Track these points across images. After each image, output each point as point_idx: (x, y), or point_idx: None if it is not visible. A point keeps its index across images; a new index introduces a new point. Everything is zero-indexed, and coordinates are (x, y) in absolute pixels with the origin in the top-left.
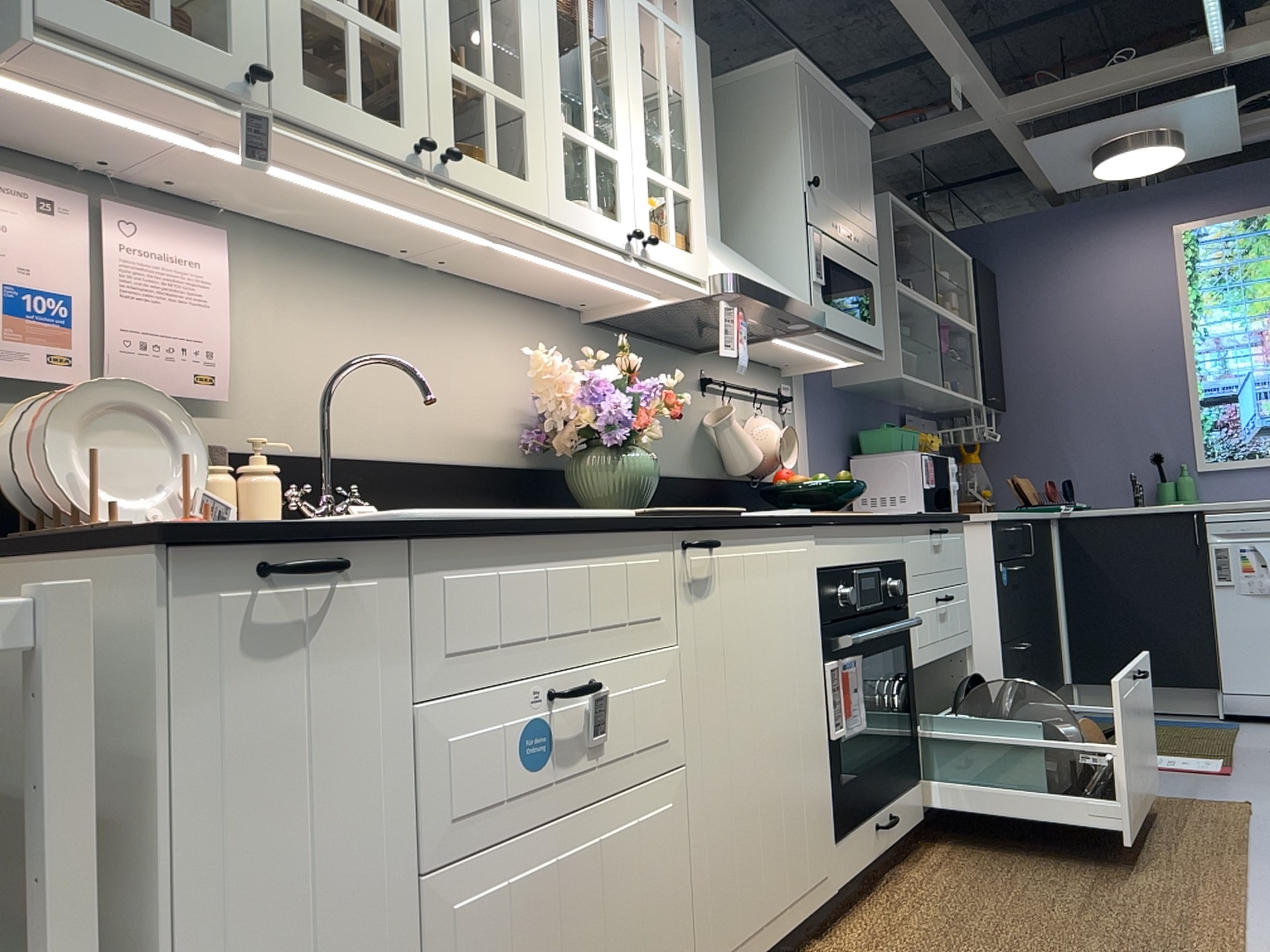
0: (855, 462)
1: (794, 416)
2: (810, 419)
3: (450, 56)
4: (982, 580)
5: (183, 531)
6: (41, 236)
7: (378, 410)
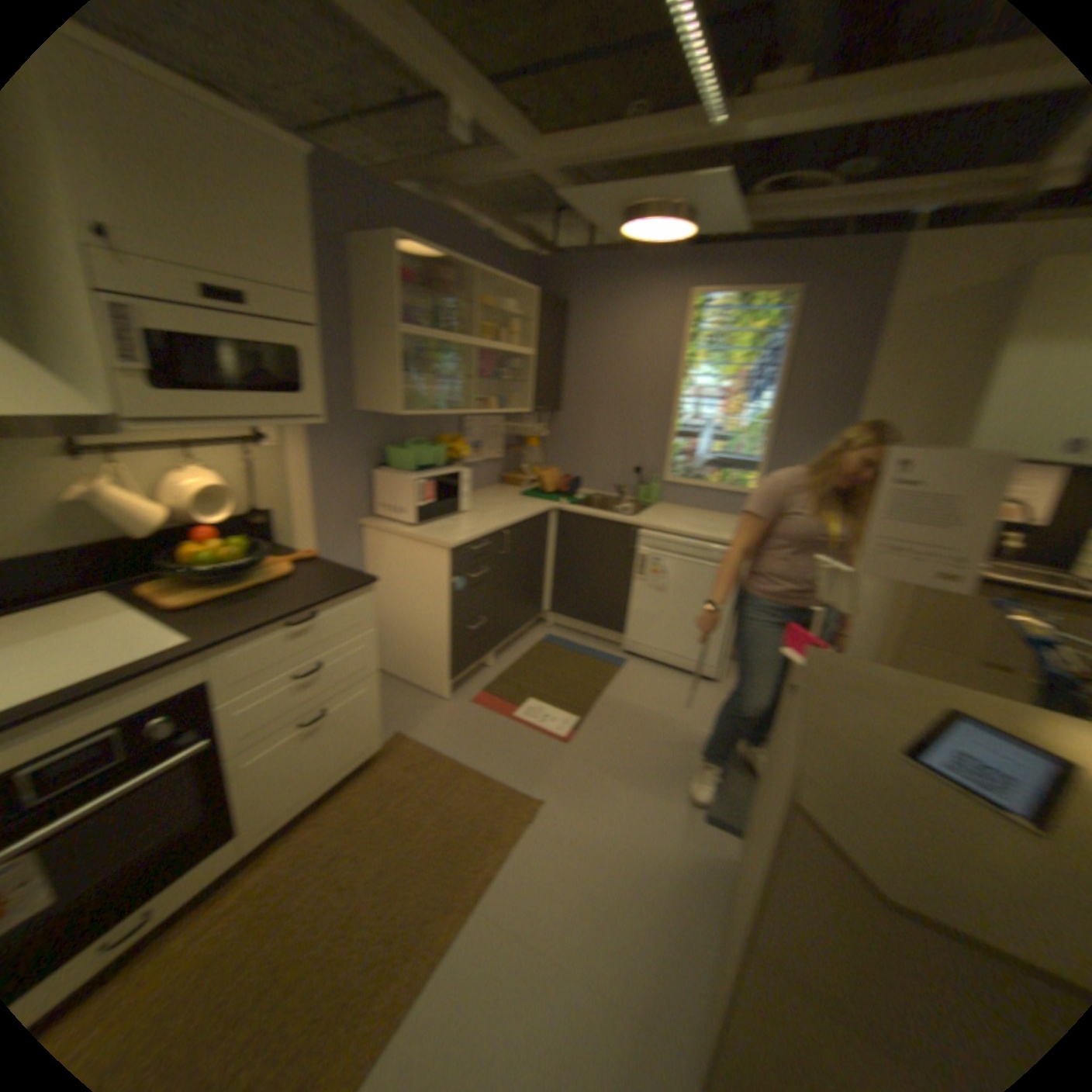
0: (380, 471)
1: (283, 447)
2: (312, 446)
3: None
4: (444, 585)
5: None
6: None
7: None
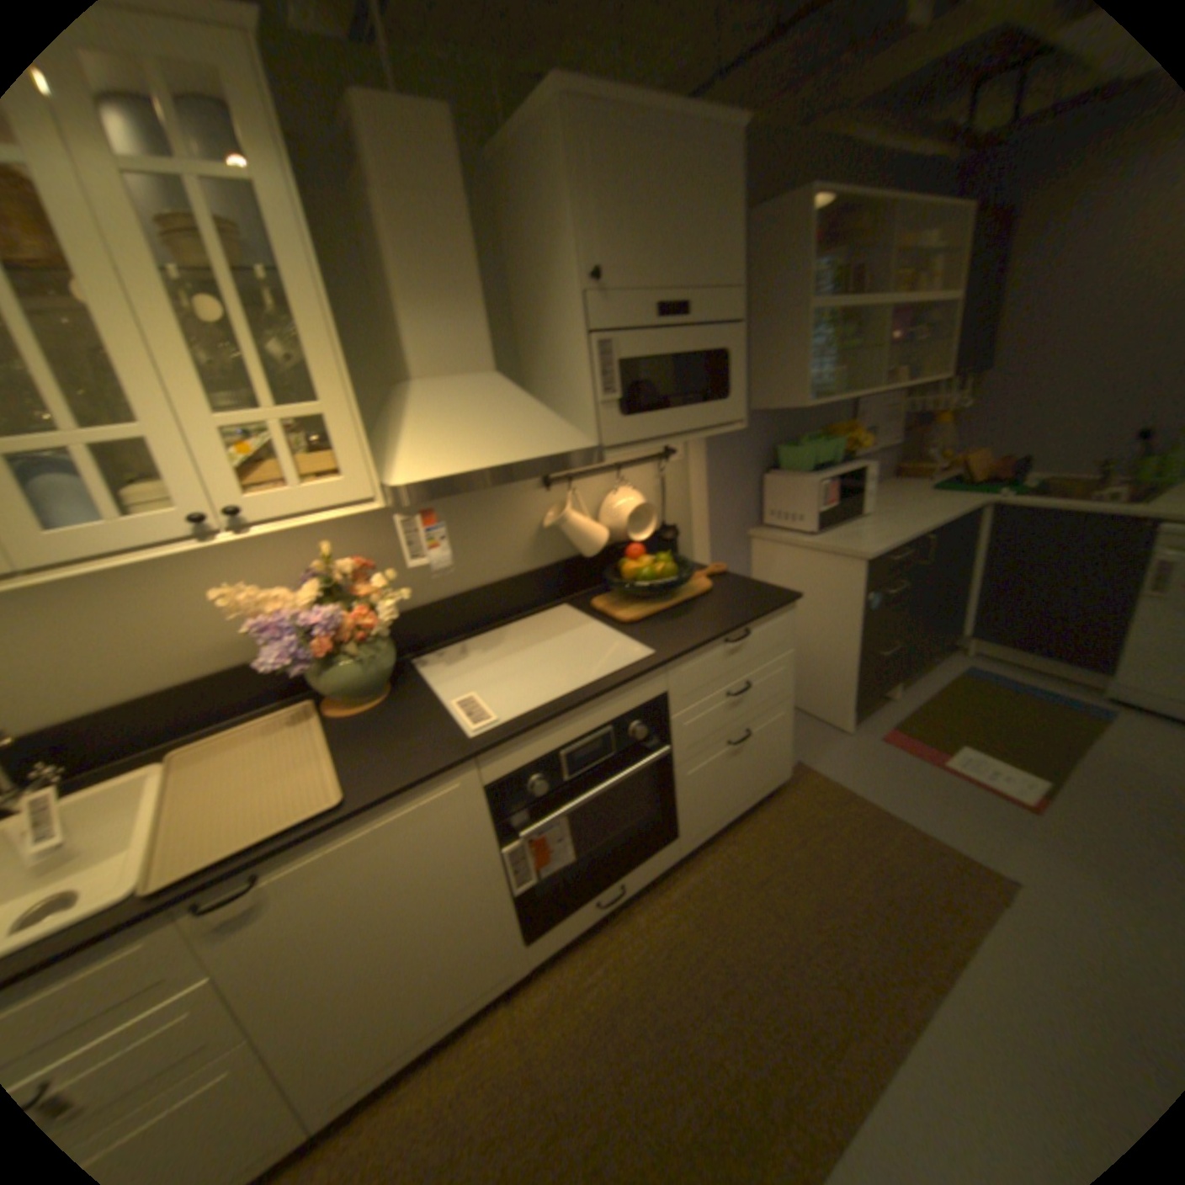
0: (767, 476)
1: (683, 461)
2: (707, 456)
3: None
4: (852, 604)
5: None
6: None
7: (97, 668)
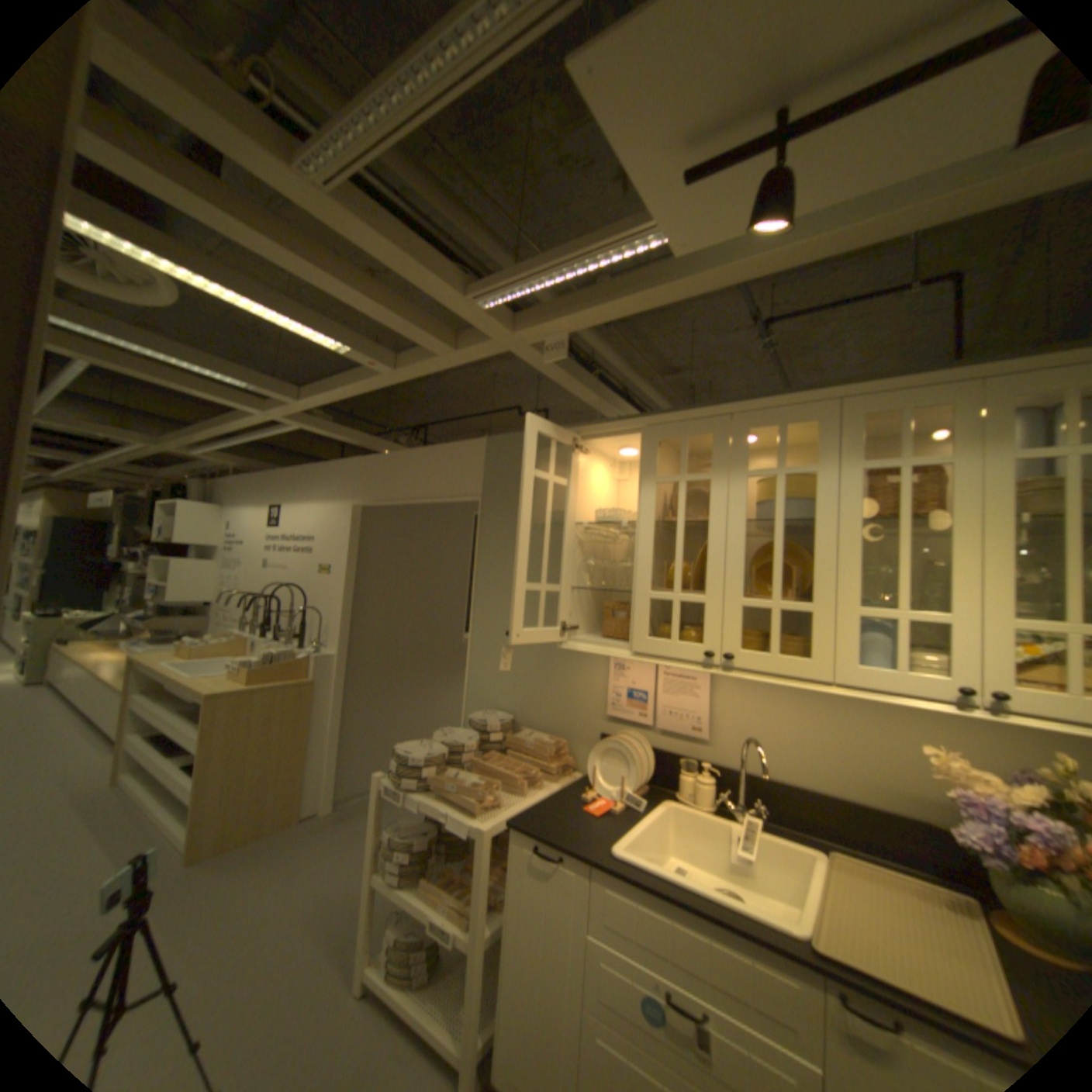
0: None
1: None
2: None
3: (743, 596)
4: None
5: (513, 828)
6: (639, 671)
7: (810, 760)
